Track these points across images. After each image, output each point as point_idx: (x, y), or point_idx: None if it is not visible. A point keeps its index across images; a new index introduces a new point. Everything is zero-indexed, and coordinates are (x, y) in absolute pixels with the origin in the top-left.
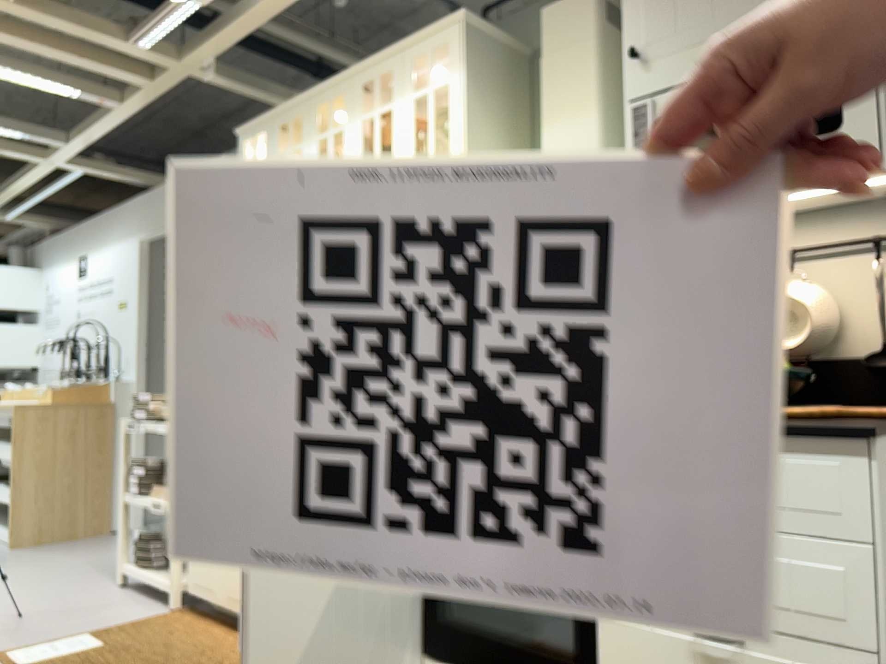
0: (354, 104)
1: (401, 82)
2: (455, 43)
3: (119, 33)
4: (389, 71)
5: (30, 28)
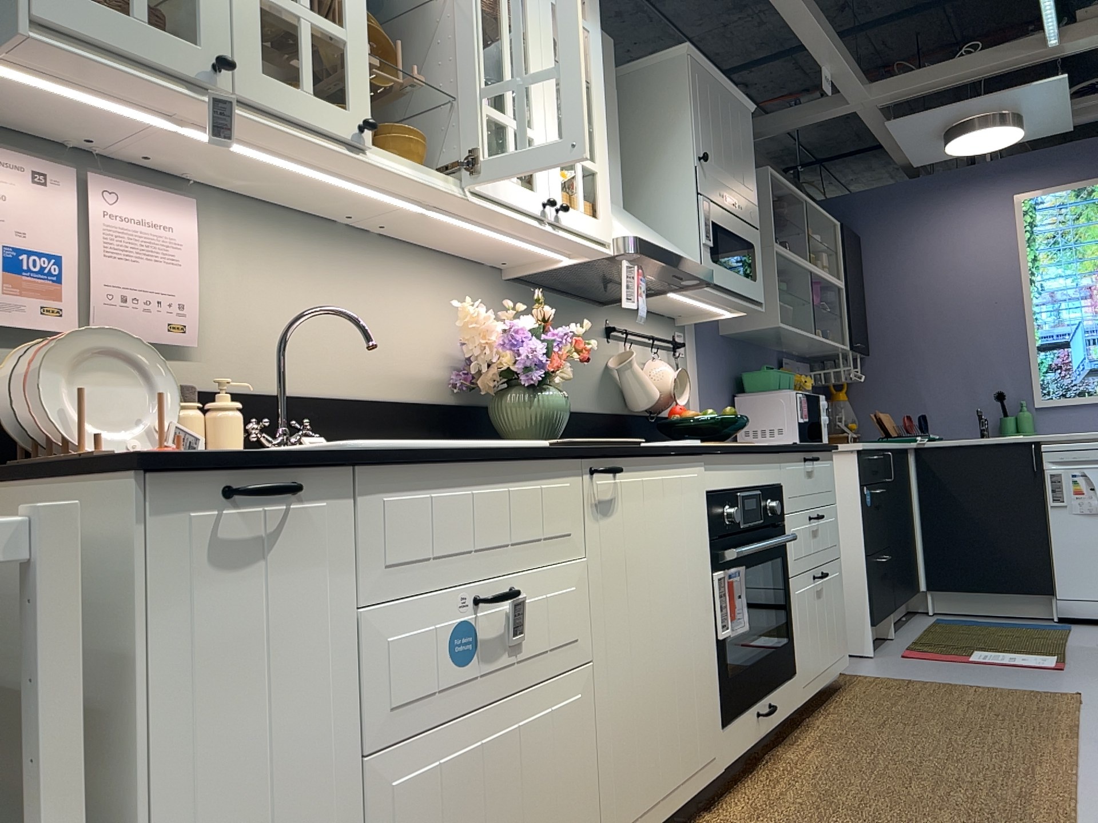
0: None
1: None
2: None
3: None
4: None
5: None
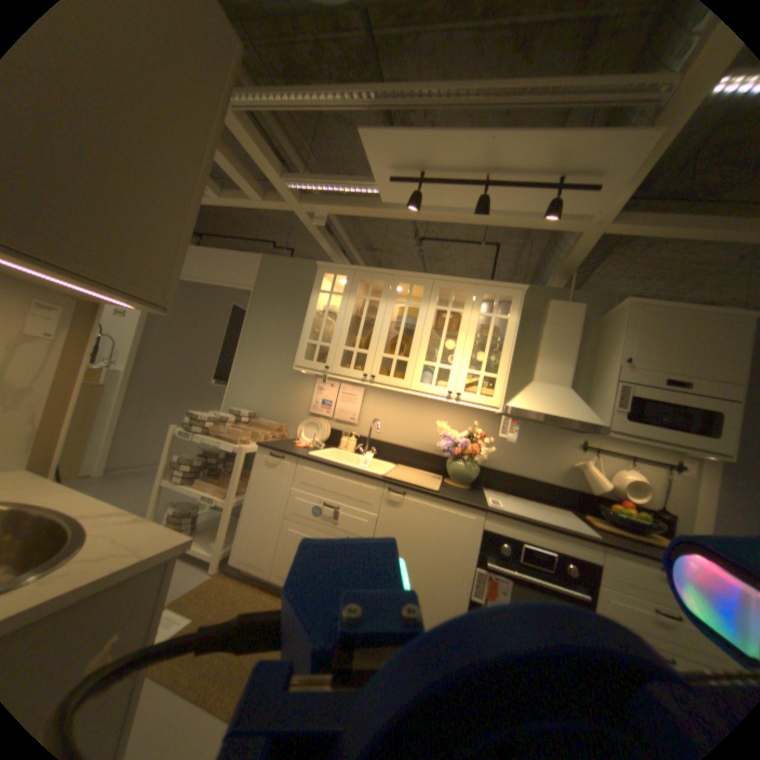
0: (432, 296)
1: (472, 301)
2: (518, 299)
3: (278, 168)
4: (464, 290)
5: None
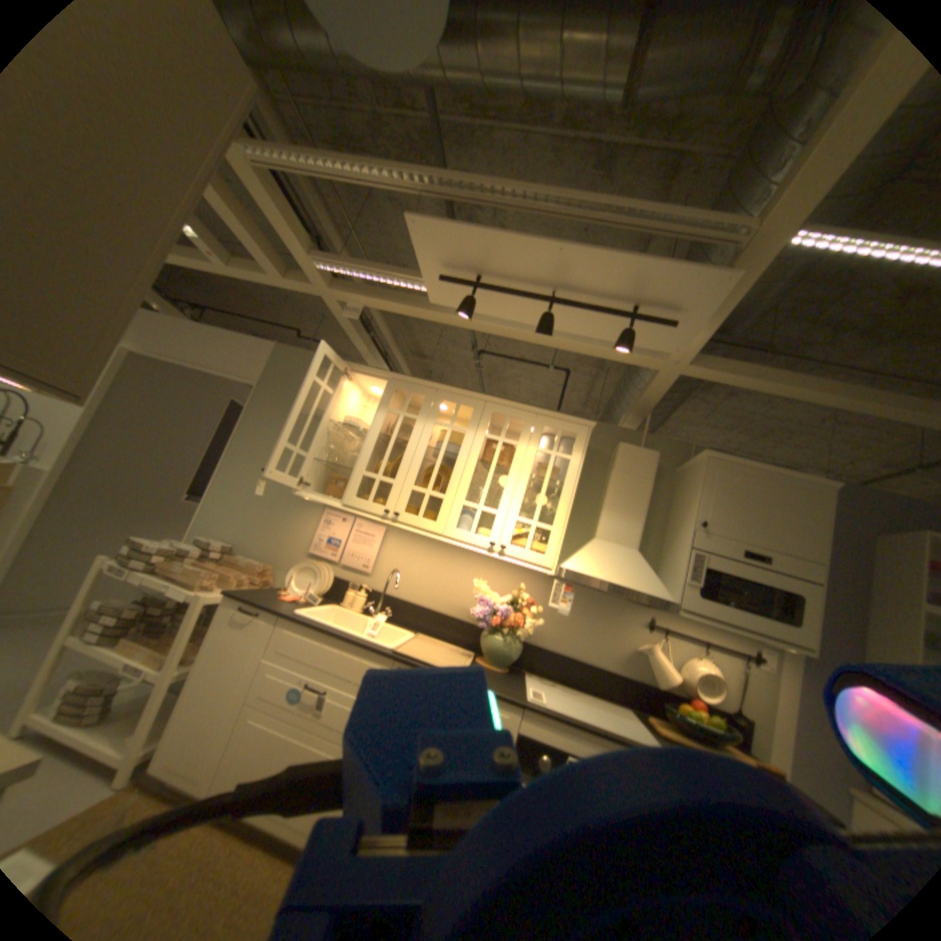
0: (481, 421)
1: (529, 434)
2: (582, 438)
3: (306, 244)
4: (520, 419)
5: (219, 179)
